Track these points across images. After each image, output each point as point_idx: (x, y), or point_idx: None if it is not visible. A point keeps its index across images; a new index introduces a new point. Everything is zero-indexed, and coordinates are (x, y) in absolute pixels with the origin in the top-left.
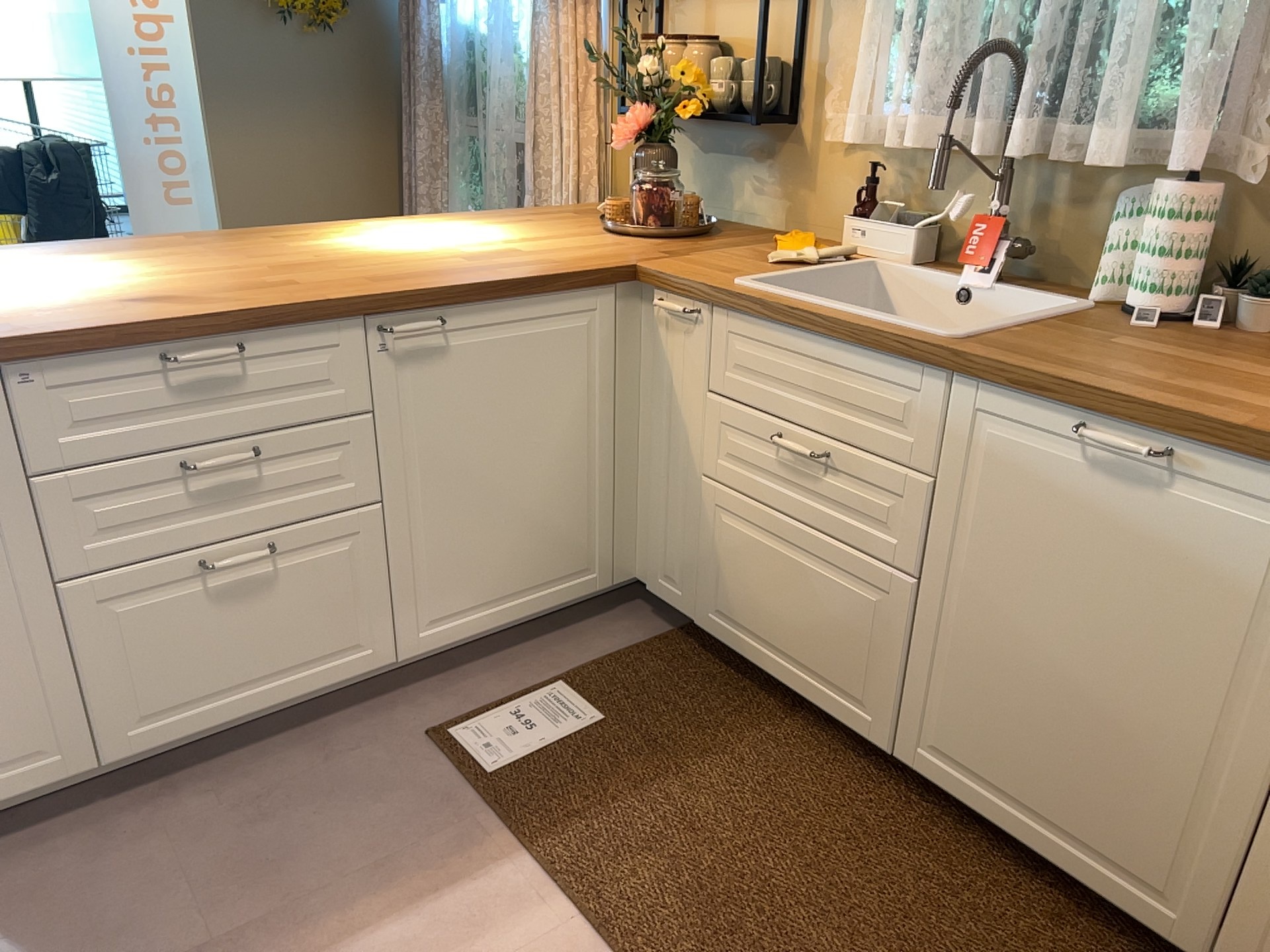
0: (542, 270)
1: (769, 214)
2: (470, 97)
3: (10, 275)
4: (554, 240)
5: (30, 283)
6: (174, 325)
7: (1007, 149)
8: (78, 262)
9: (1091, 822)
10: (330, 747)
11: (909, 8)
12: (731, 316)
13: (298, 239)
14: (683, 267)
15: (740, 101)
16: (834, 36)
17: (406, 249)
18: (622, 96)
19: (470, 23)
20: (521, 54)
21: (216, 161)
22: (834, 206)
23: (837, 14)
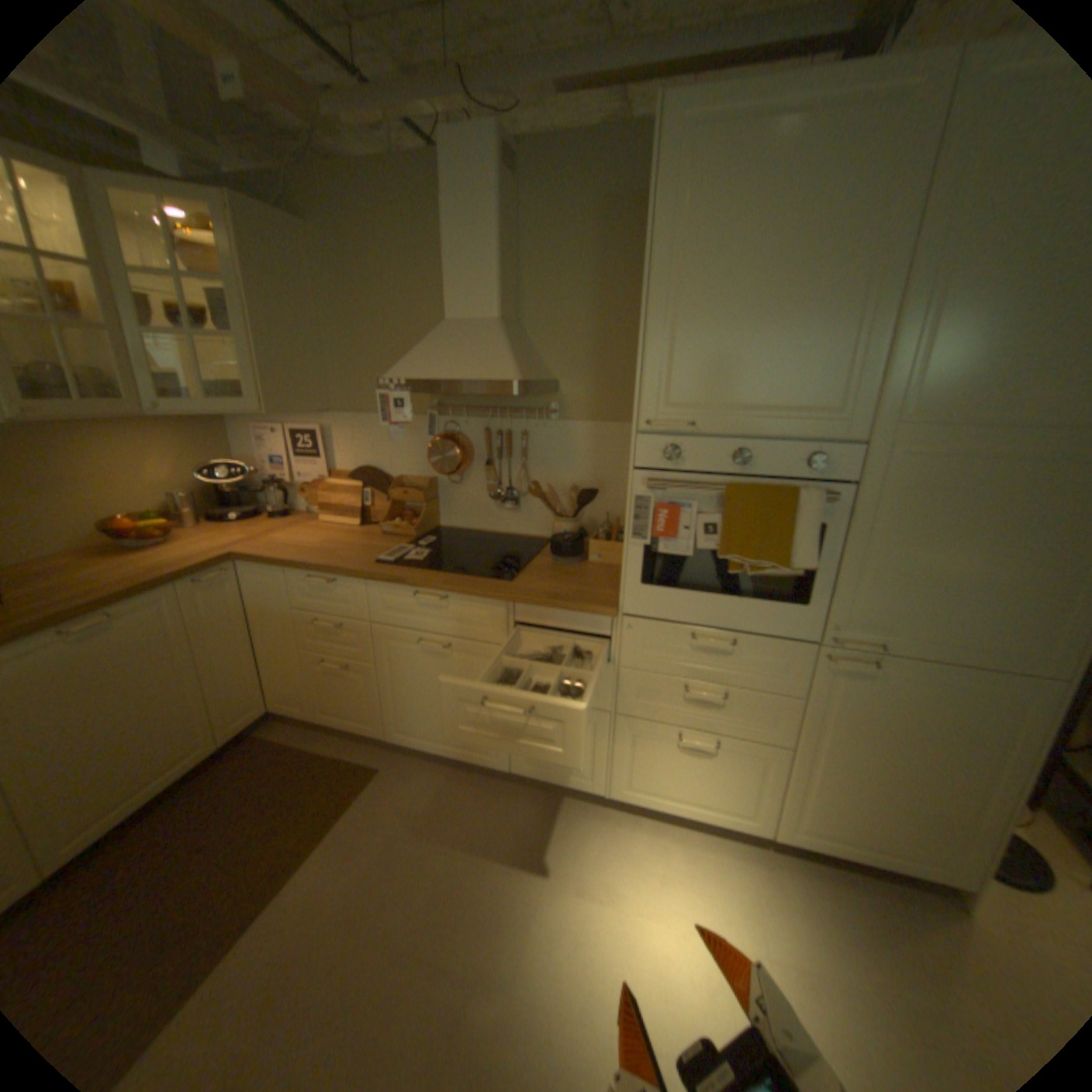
0: None
1: None
2: None
3: None
4: None
5: None
6: None
7: None
8: None
9: (160, 761)
10: None
11: None
12: None
13: None
14: None
15: None
16: None
17: None
18: None
19: None
20: None
21: None
22: None
23: None
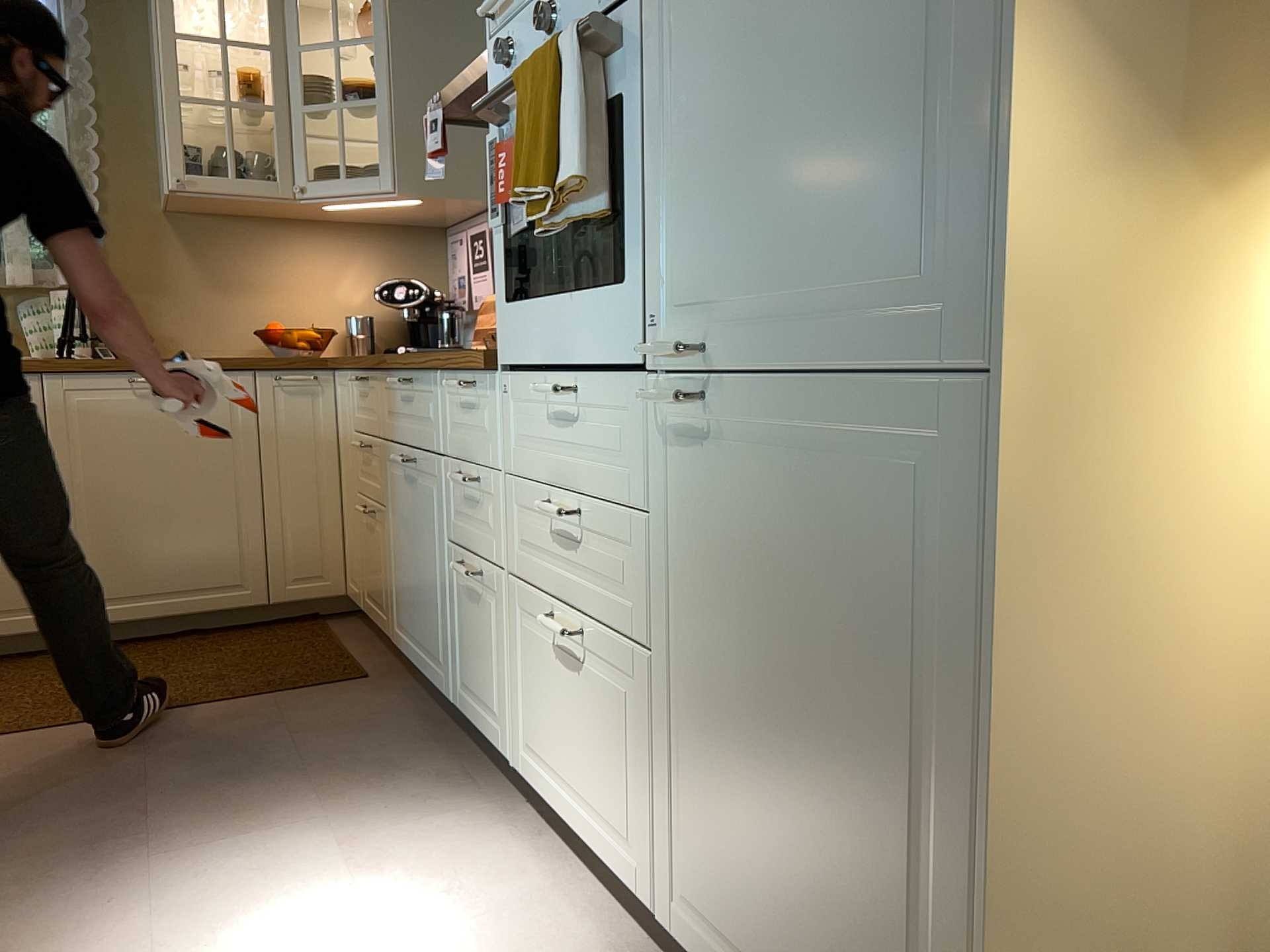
0: None
1: None
2: None
3: None
4: None
5: None
6: None
7: None
8: None
9: (197, 575)
10: None
11: None
12: None
13: None
14: None
15: None
16: None
17: None
18: None
19: None
20: None
21: None
22: None
23: None
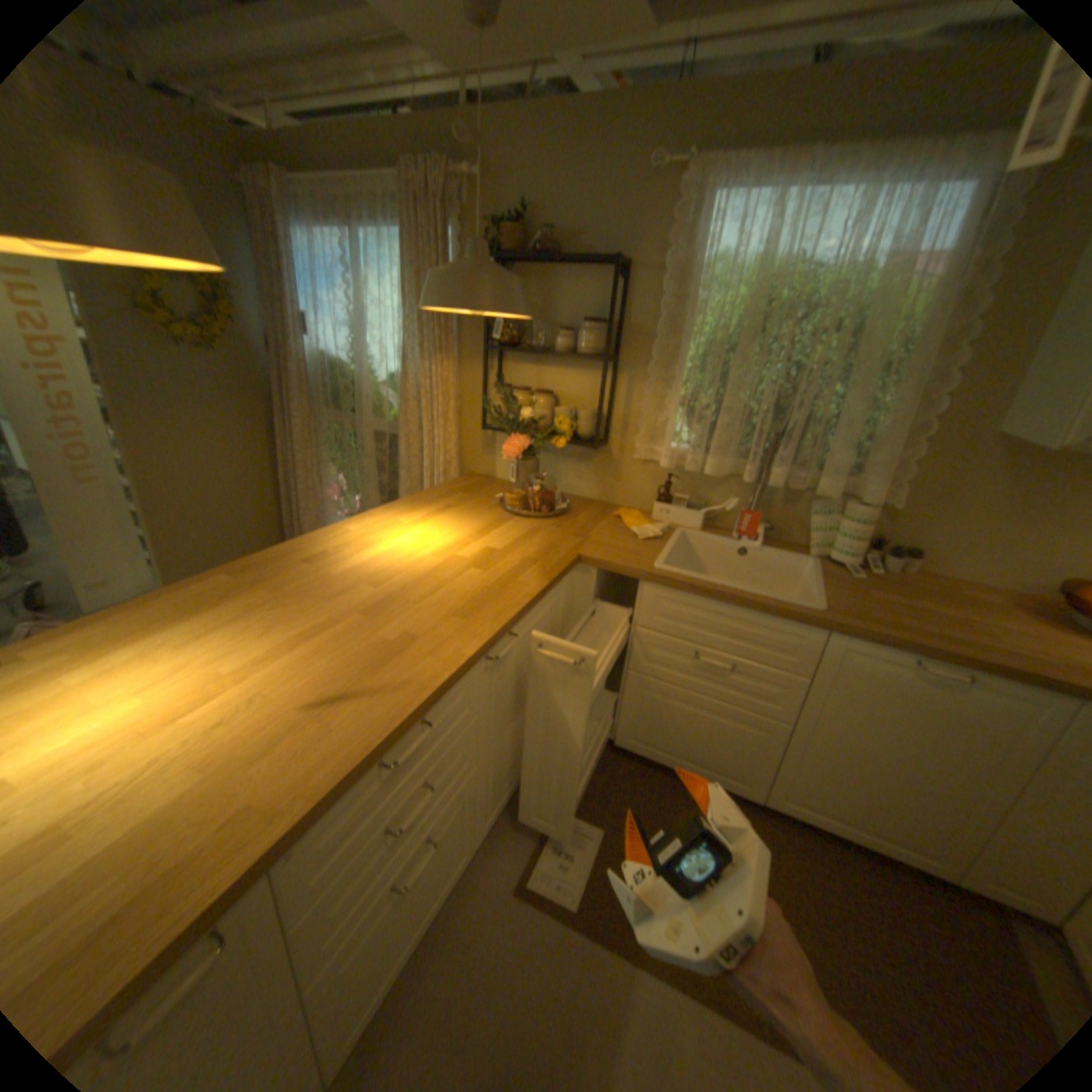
0: (542, 574)
1: (587, 490)
2: (331, 398)
3: (122, 690)
4: (497, 531)
5: (164, 700)
6: (389, 736)
7: (772, 481)
8: (169, 644)
9: (898, 832)
10: (460, 942)
11: (701, 398)
12: (660, 589)
13: (324, 559)
14: (608, 554)
15: (573, 430)
16: (644, 403)
17: (422, 561)
18: (503, 427)
19: (327, 349)
20: (379, 376)
21: (124, 451)
22: (634, 490)
23: (647, 391)
